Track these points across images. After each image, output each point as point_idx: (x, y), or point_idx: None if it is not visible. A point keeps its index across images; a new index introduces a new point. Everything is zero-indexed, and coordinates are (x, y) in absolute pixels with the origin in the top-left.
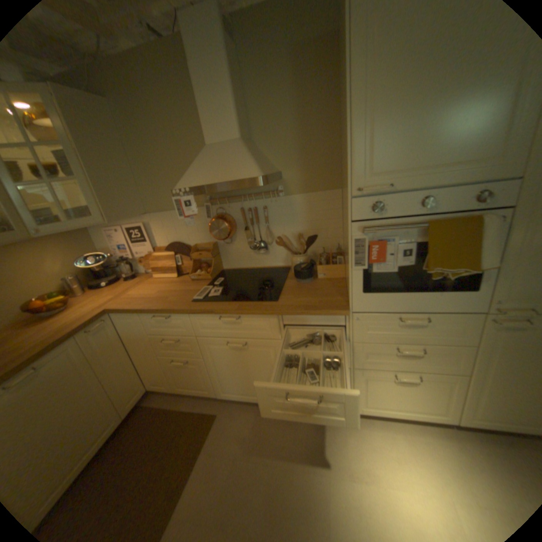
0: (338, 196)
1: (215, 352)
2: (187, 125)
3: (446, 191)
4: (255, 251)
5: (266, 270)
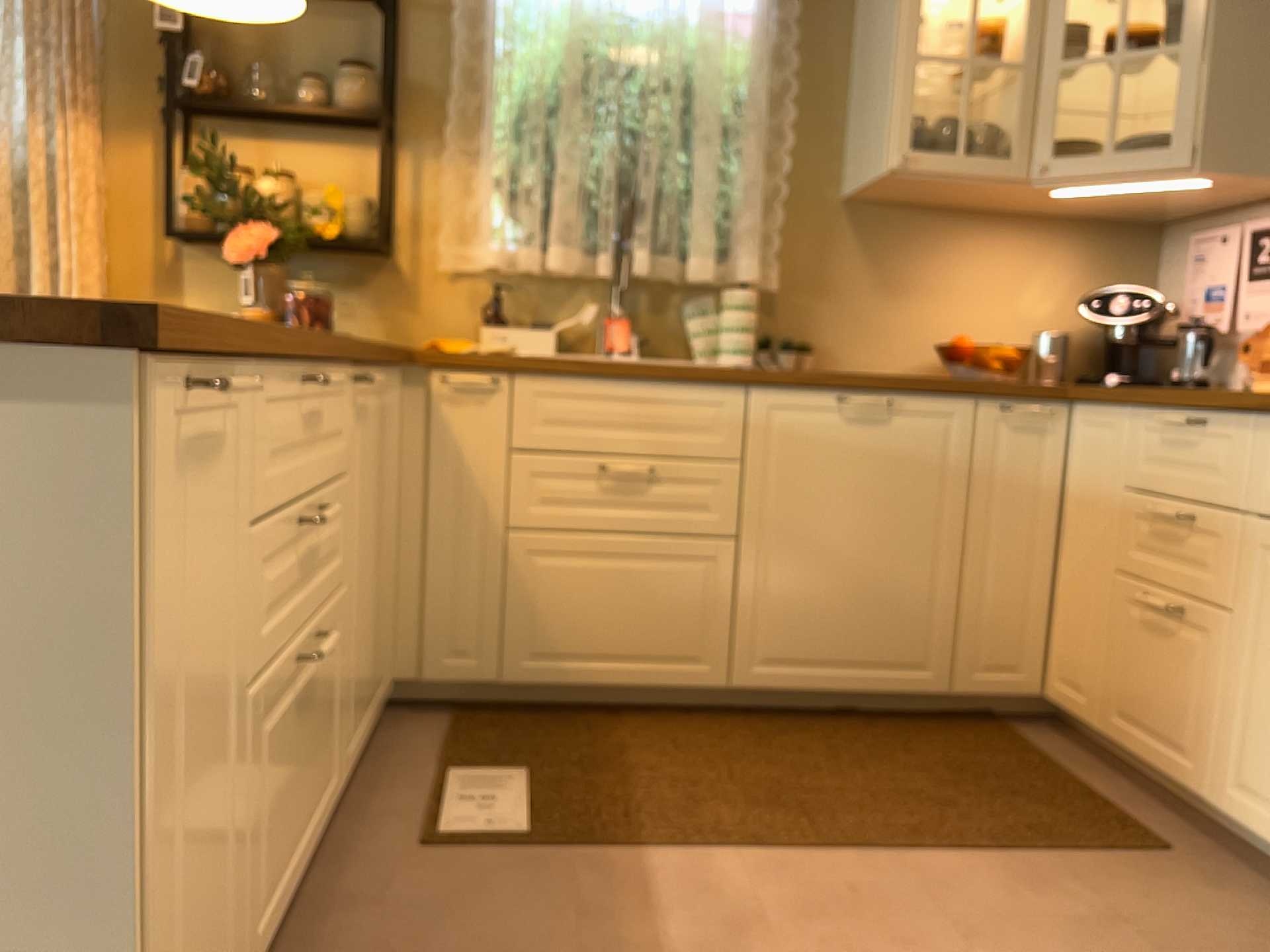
0: None
1: None
2: None
3: None
4: None
5: None
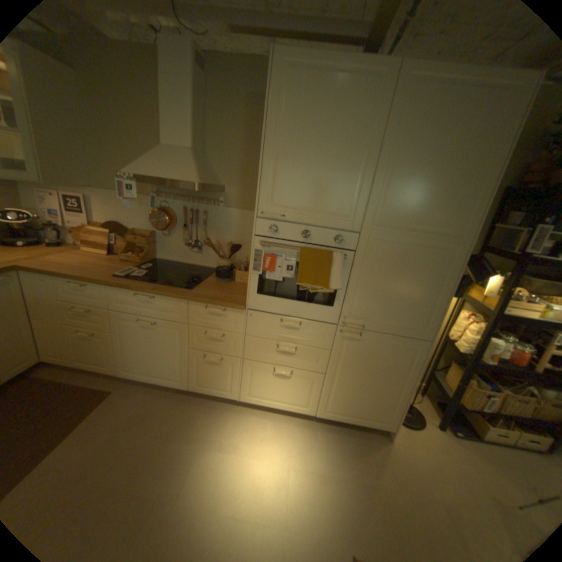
0: None
1: (124, 328)
2: (150, 122)
3: (316, 230)
4: (189, 249)
5: (196, 268)
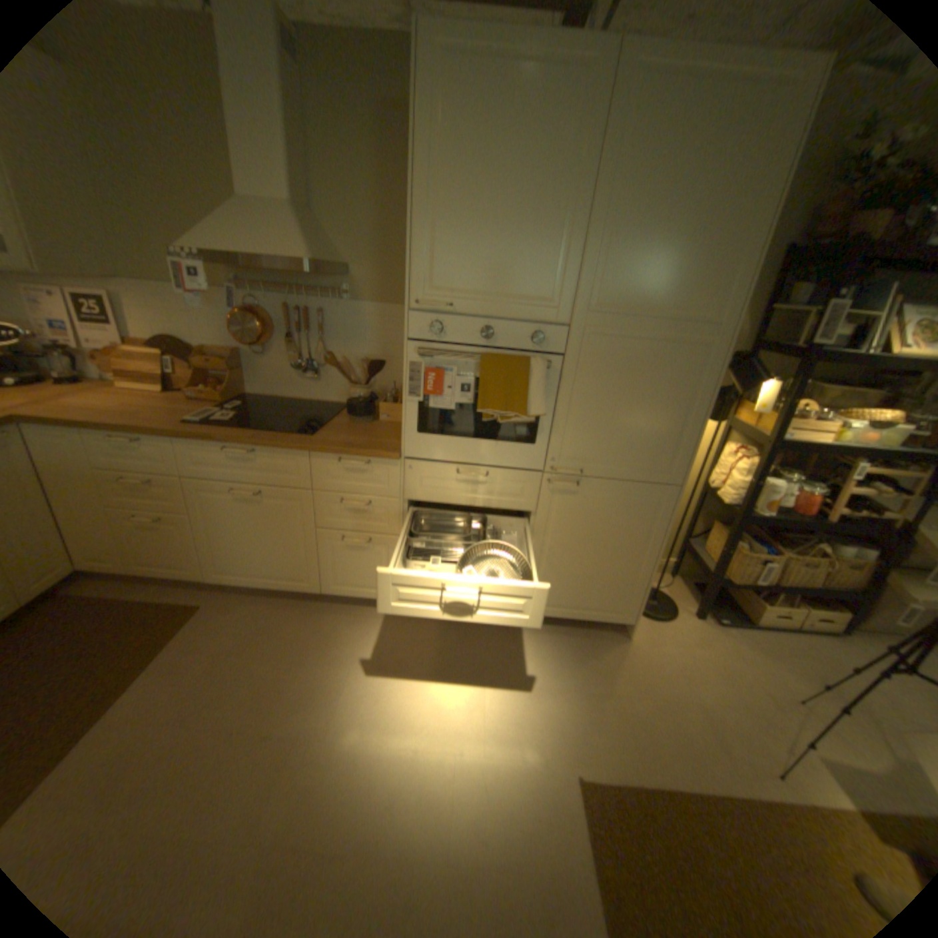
0: None
1: (210, 504)
2: (211, 157)
3: (503, 325)
4: (298, 374)
5: (313, 404)
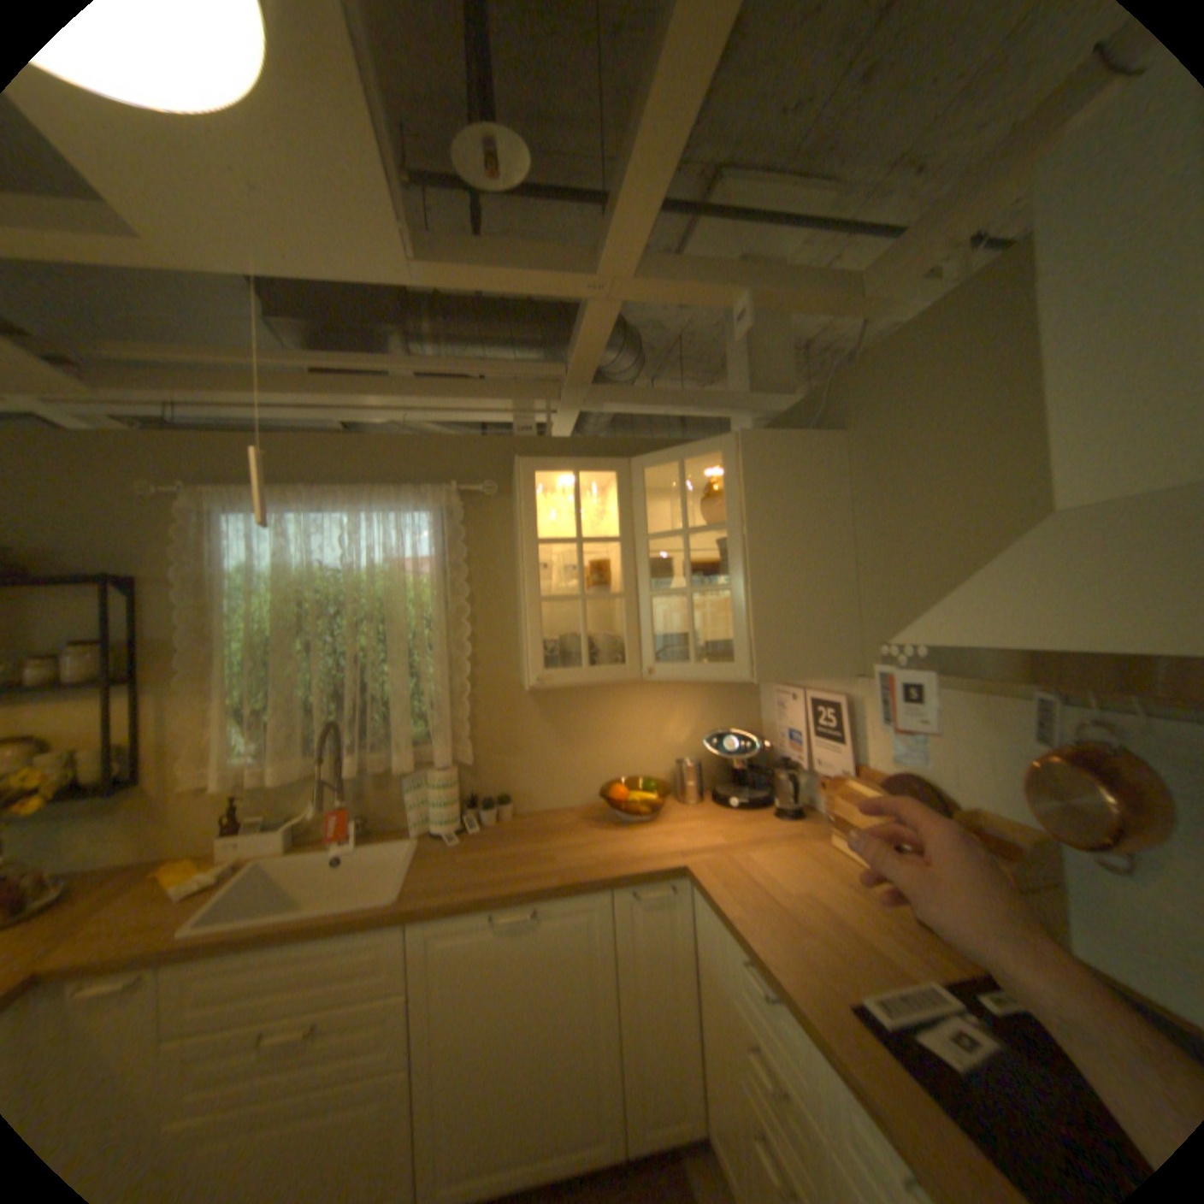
0: None
1: None
2: (1031, 455)
3: None
4: None
5: None
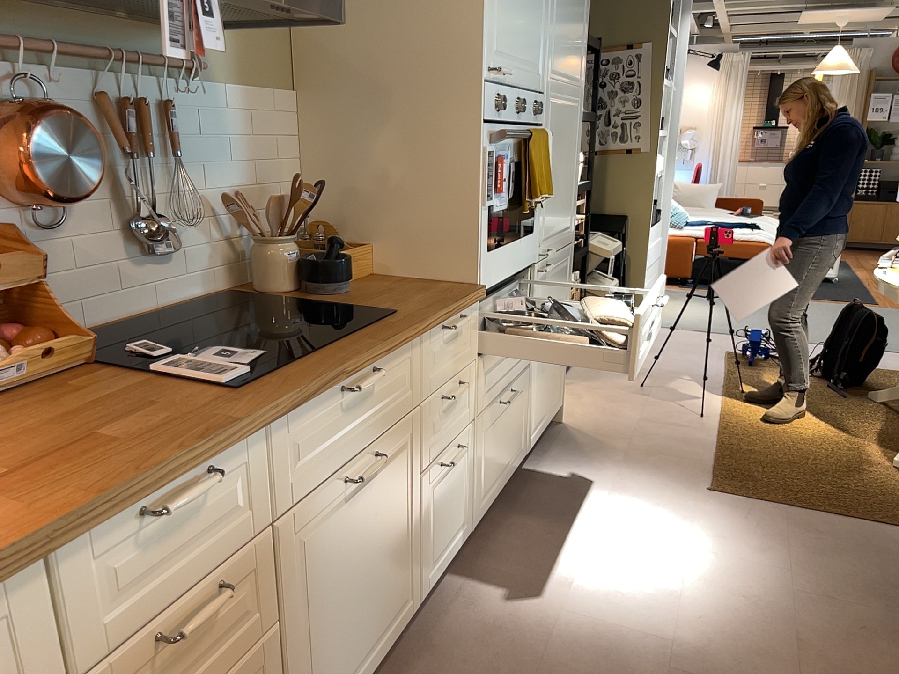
0: (294, 108)
1: (312, 550)
2: None
3: (524, 96)
4: (132, 255)
5: (179, 312)
